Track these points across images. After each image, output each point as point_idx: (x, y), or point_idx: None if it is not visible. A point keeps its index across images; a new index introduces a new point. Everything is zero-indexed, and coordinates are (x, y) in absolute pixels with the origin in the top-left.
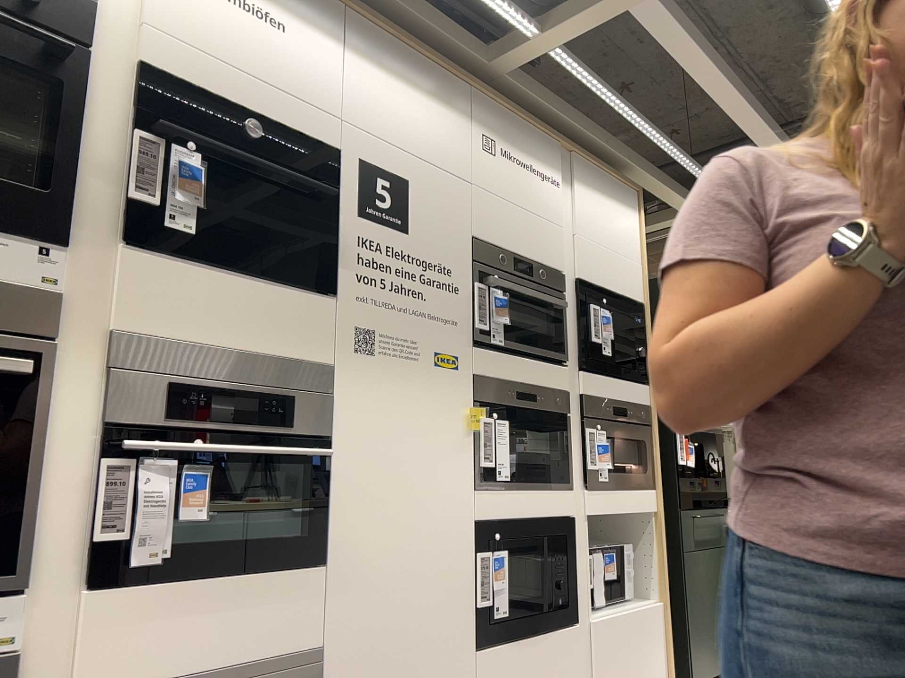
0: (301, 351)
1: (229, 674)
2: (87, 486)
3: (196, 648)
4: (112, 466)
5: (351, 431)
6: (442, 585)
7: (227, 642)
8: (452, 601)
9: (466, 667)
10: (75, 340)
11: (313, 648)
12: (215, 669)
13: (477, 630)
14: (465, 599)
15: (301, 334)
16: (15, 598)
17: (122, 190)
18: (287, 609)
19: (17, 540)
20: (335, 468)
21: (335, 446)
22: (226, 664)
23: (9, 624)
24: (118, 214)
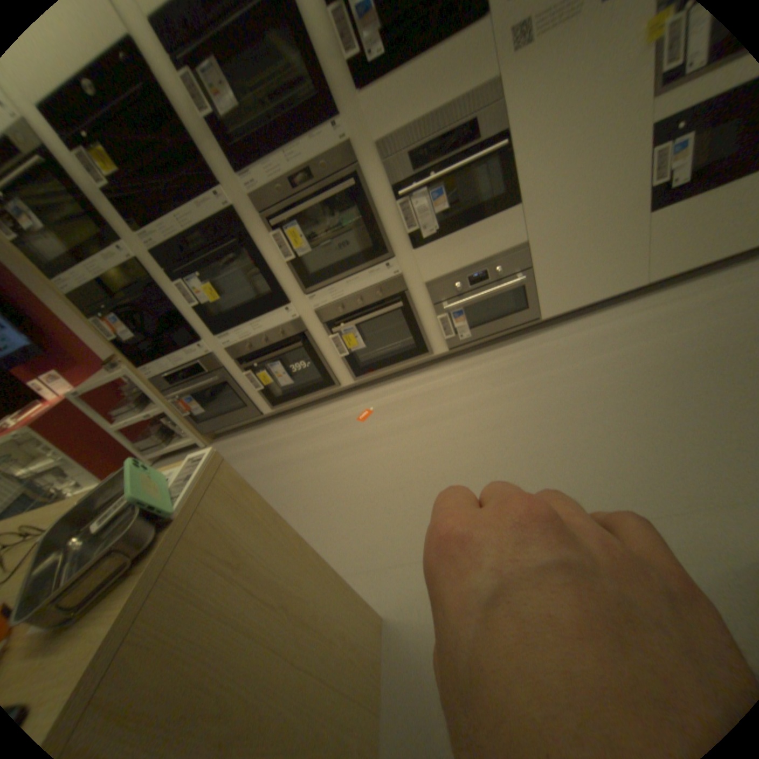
0: (474, 80)
1: (481, 262)
2: (398, 212)
3: (463, 256)
4: (401, 202)
5: (525, 114)
6: (617, 182)
7: (477, 251)
8: (628, 189)
9: (641, 224)
10: (365, 154)
11: (522, 242)
12: (474, 261)
13: (652, 200)
14: (641, 183)
15: (472, 67)
16: (393, 257)
17: (342, 57)
18: (503, 230)
19: (384, 240)
20: (517, 145)
21: (515, 131)
22: (479, 258)
23: (395, 265)
24: (349, 73)
